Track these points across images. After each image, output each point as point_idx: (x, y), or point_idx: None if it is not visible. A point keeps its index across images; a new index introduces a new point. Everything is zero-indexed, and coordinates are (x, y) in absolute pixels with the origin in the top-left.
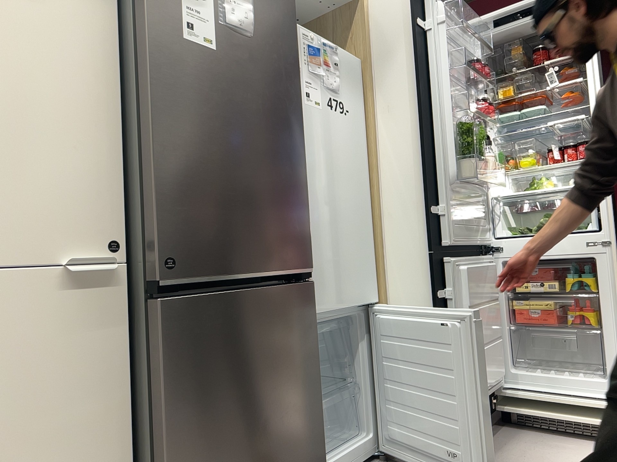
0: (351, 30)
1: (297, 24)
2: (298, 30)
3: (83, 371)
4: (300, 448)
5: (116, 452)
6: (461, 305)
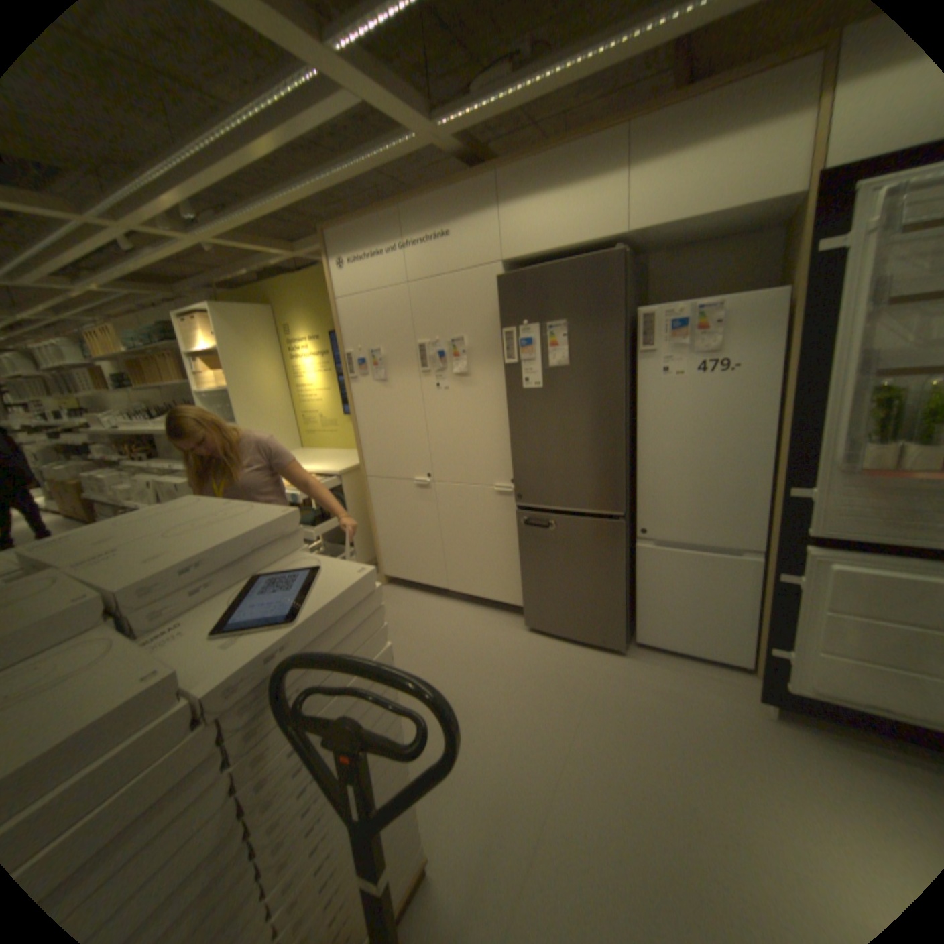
0: (802, 237)
1: (658, 306)
2: (656, 313)
3: (505, 524)
4: (602, 605)
5: (518, 556)
6: (822, 603)
